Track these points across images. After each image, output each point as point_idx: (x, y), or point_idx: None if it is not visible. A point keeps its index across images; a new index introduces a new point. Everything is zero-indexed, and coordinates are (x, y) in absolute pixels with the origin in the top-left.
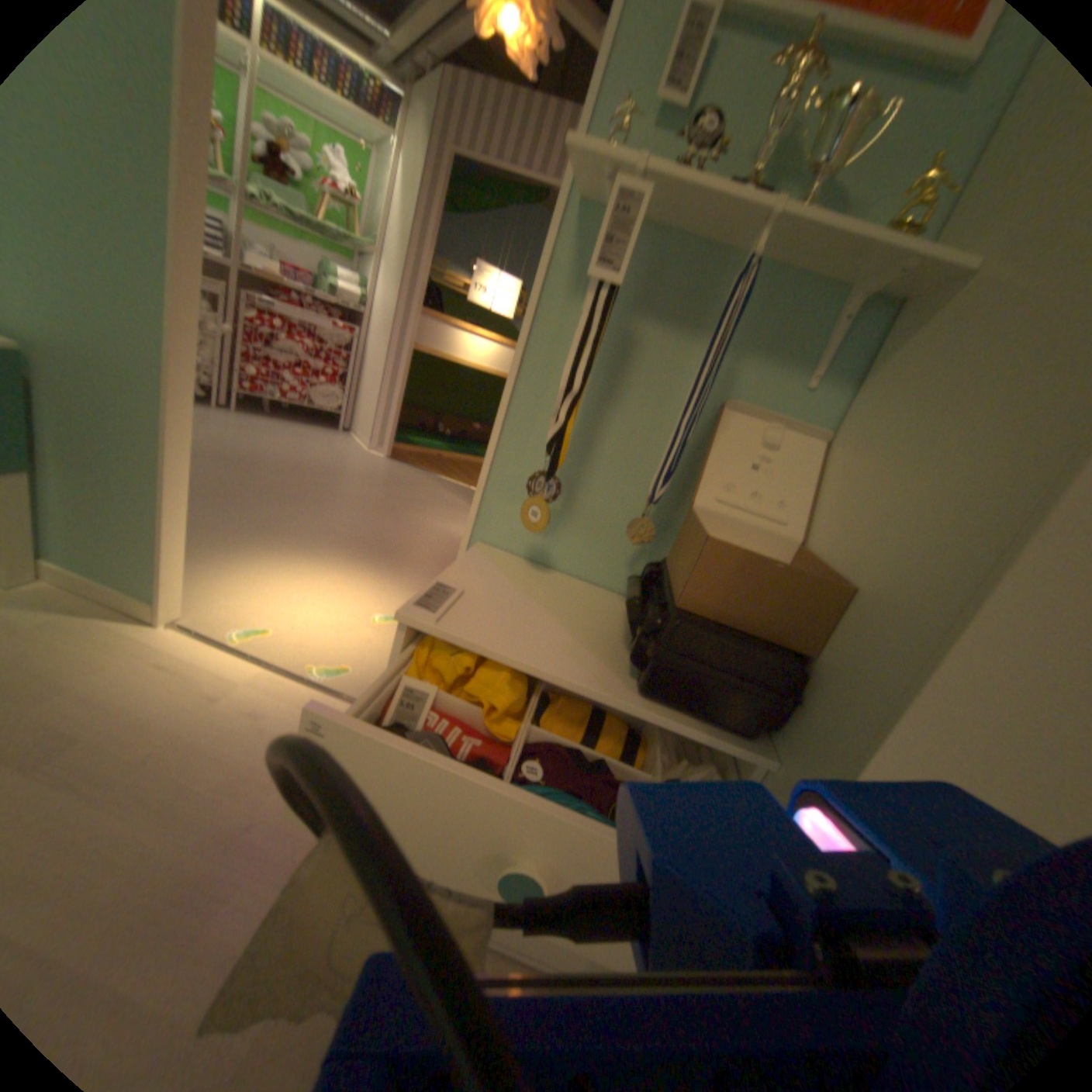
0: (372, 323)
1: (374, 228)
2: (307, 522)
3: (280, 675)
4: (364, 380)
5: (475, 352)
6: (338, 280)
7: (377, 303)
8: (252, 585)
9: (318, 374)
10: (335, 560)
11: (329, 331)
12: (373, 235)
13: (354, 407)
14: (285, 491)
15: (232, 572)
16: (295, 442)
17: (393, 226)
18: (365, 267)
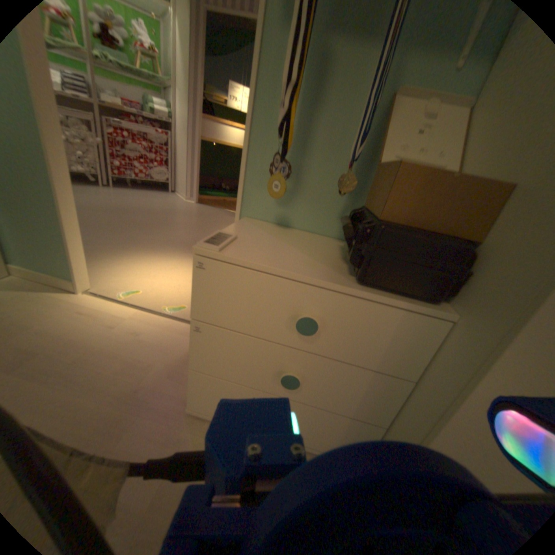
0: (177, 128)
1: (170, 71)
2: (157, 237)
3: (149, 313)
4: (178, 162)
5: (236, 138)
6: (155, 105)
7: (178, 116)
8: (130, 270)
9: (153, 162)
10: (173, 254)
11: (154, 136)
12: (170, 76)
13: (176, 178)
14: (143, 224)
15: (118, 264)
16: (146, 200)
17: (179, 67)
18: (168, 97)
